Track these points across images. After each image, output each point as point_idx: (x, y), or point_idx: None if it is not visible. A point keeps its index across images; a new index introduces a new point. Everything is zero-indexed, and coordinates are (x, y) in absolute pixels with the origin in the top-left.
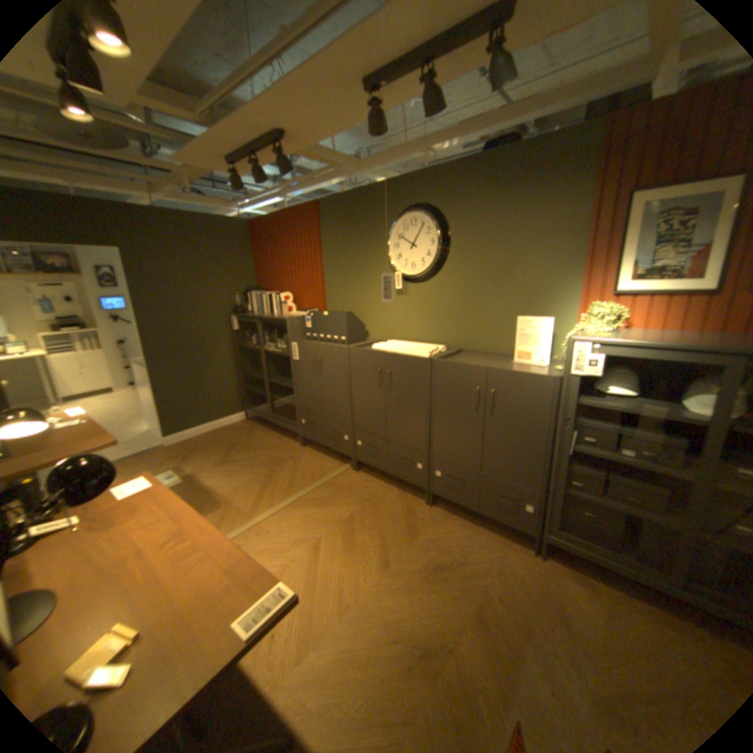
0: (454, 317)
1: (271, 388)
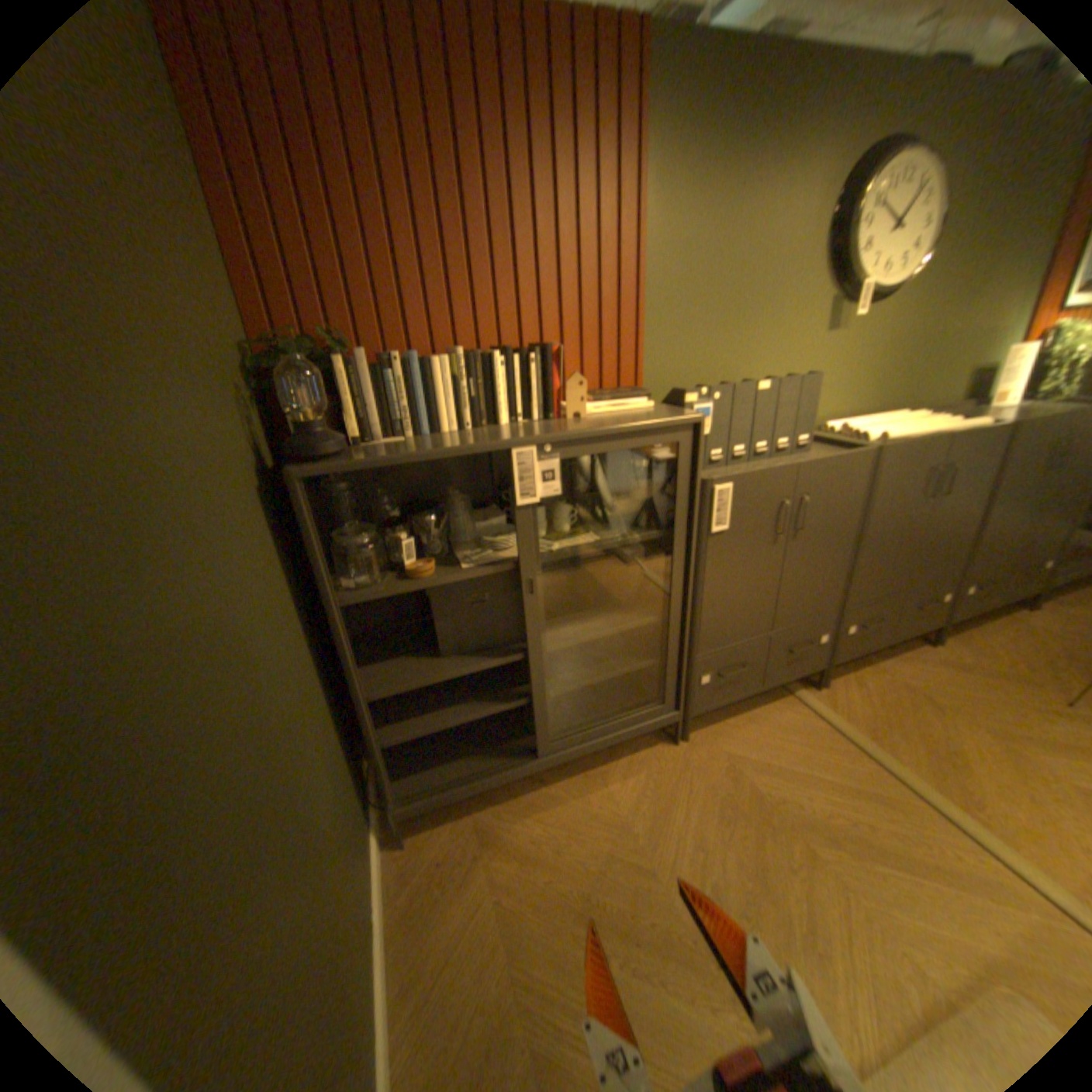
0: (909, 362)
1: (466, 683)
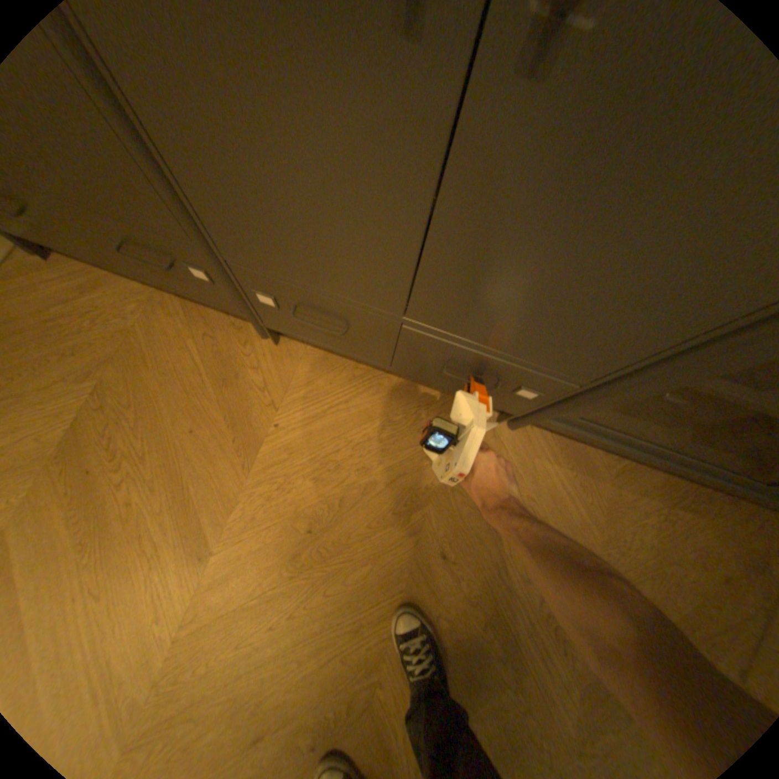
0: None
1: None
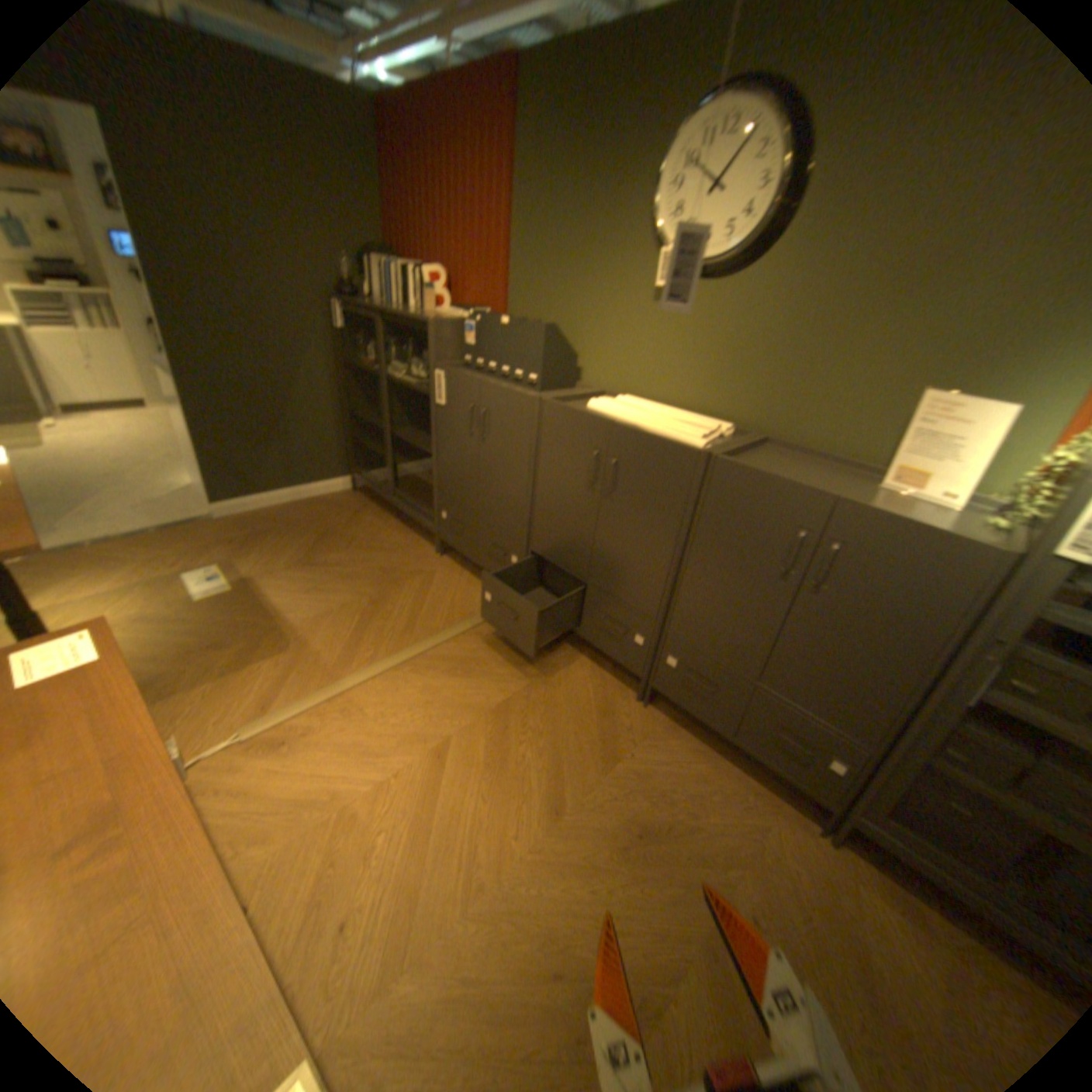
0: (767, 367)
1: (397, 446)
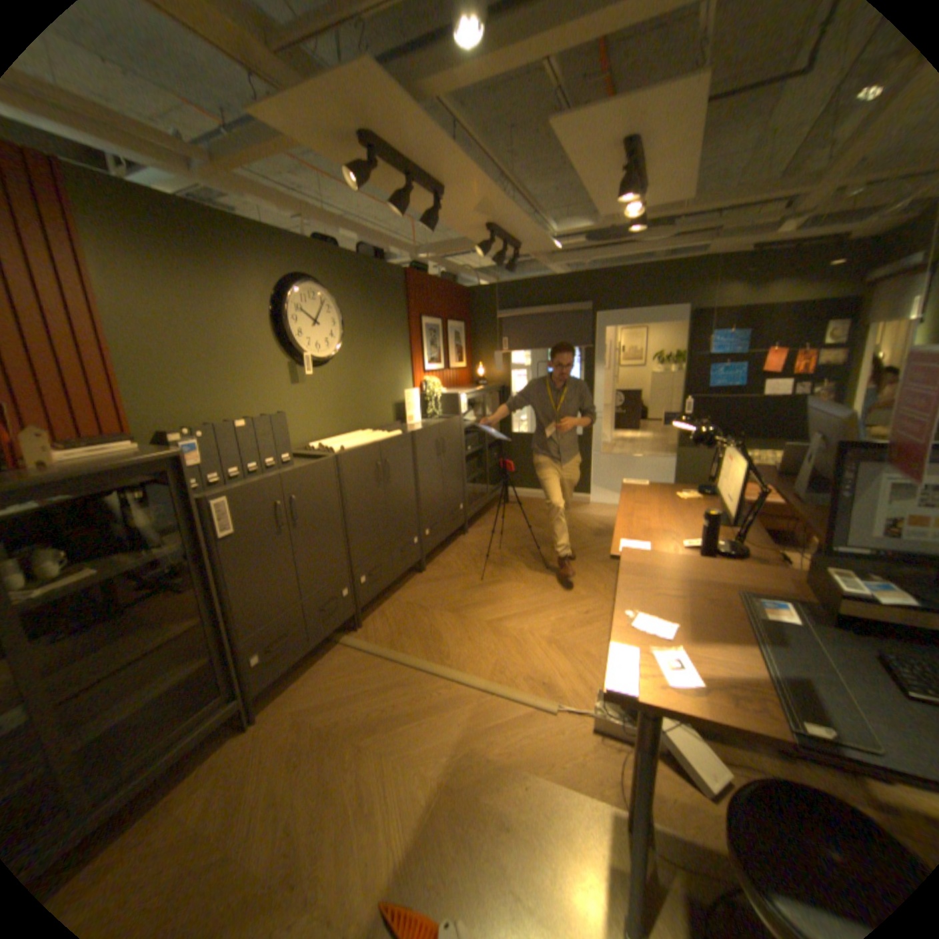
0: (353, 401)
1: None
